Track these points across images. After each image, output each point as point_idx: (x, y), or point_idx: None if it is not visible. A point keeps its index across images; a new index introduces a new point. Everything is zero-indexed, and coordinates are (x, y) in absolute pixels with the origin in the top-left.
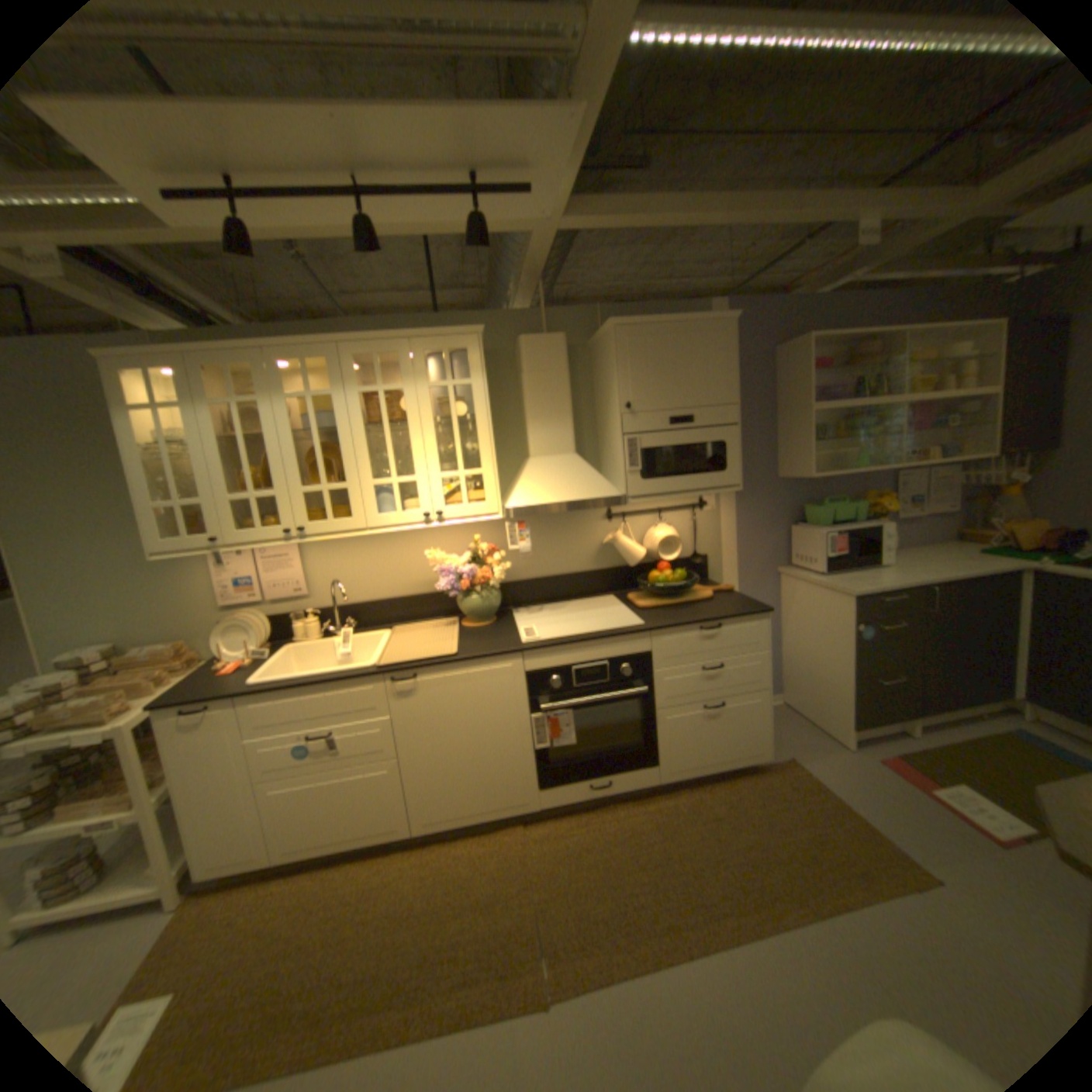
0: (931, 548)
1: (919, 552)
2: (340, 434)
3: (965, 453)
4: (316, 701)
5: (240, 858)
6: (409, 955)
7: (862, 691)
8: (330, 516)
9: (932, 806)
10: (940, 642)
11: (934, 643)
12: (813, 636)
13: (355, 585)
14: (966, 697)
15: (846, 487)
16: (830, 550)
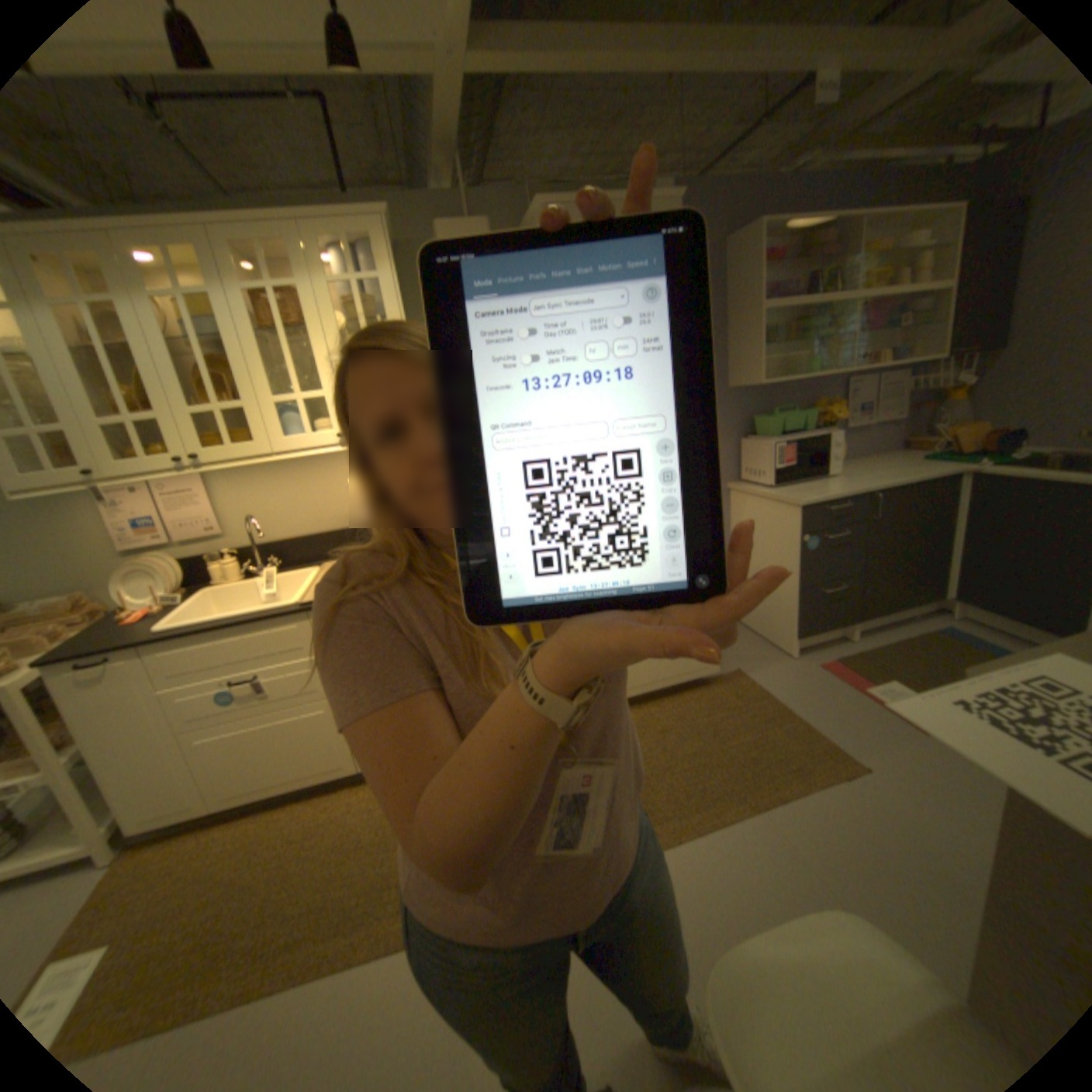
0: (878, 457)
1: (866, 461)
2: (226, 341)
3: (915, 356)
4: (235, 644)
5: (175, 808)
6: (357, 883)
7: (806, 599)
8: (227, 441)
9: (865, 702)
10: (881, 548)
11: (876, 549)
12: (761, 550)
13: (275, 520)
14: (902, 600)
15: (797, 396)
16: (779, 461)
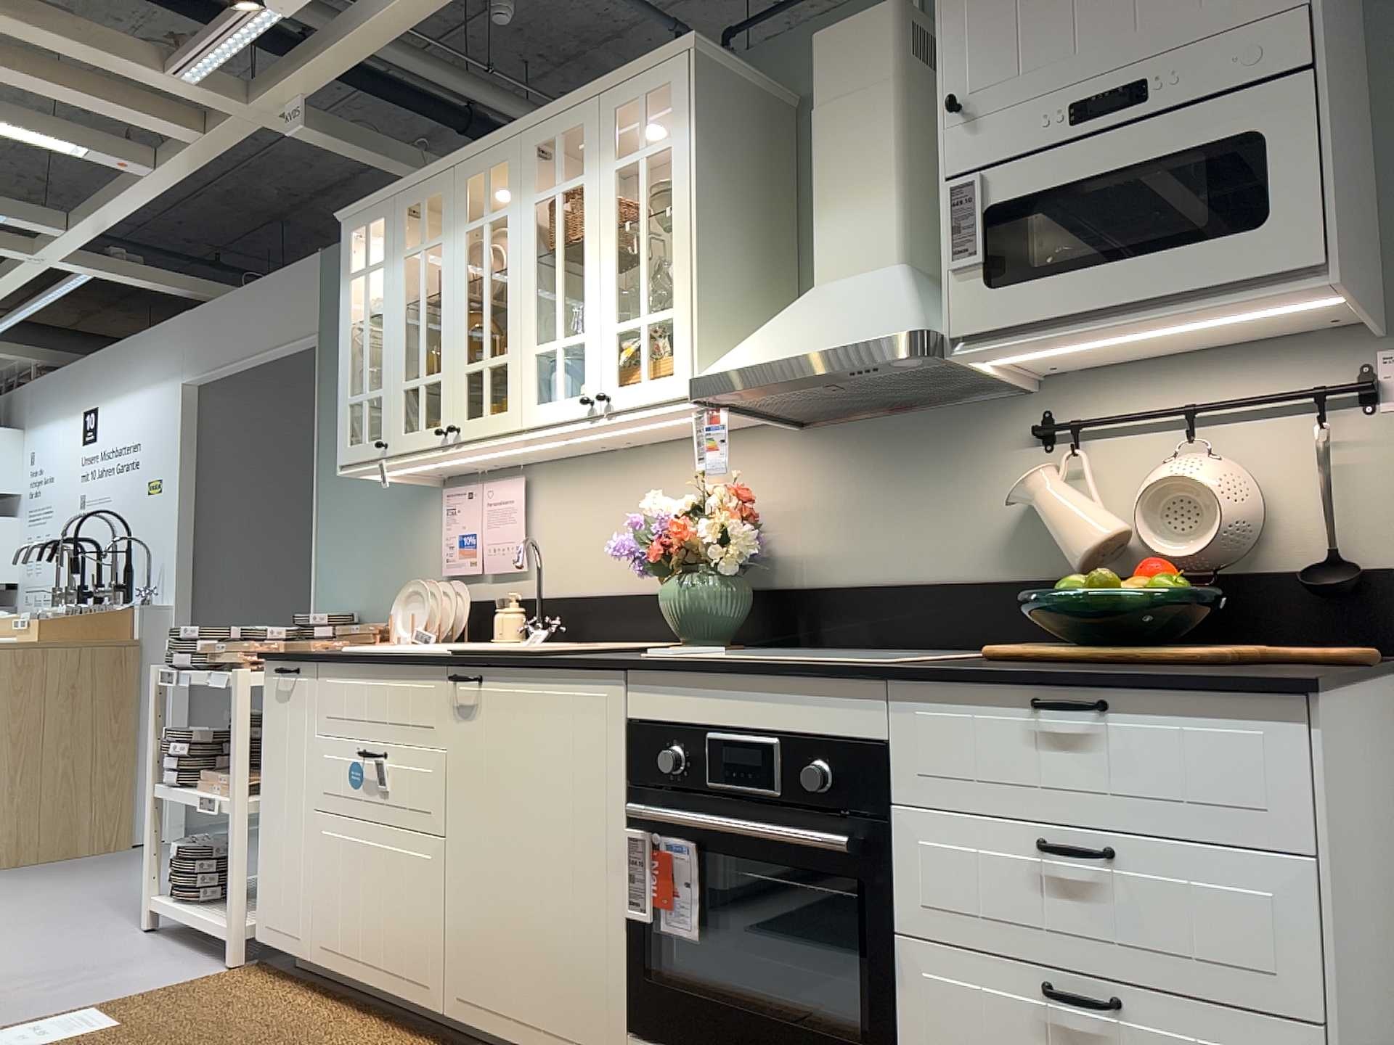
0: None
1: None
2: (509, 273)
3: None
4: (379, 691)
5: (290, 925)
6: None
7: None
8: (484, 408)
9: None
10: None
11: None
12: None
13: (580, 561)
14: None
15: None
16: None
